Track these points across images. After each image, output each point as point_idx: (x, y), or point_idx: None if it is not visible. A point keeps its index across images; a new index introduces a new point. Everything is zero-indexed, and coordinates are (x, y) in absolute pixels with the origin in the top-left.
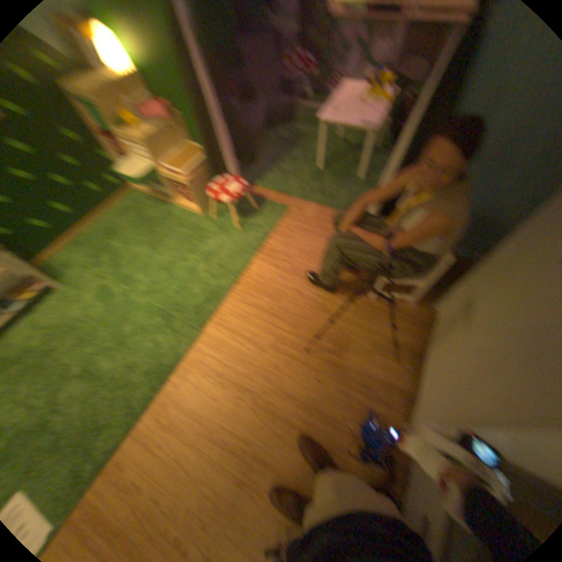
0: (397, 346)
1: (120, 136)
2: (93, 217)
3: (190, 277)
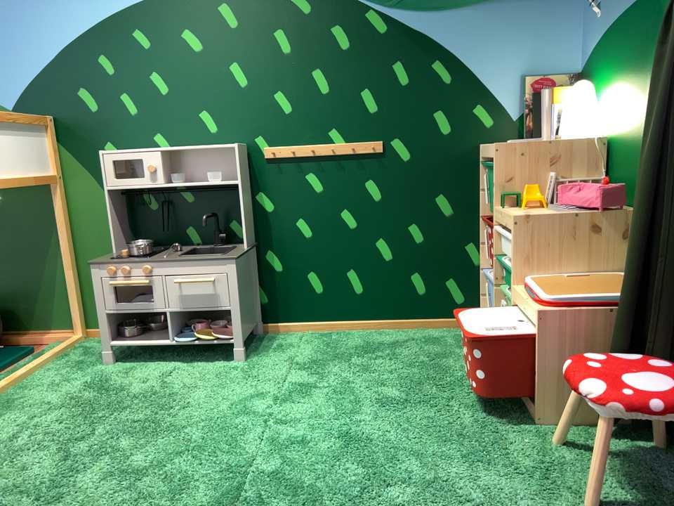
0: None
1: (500, 218)
2: (388, 329)
3: (356, 499)
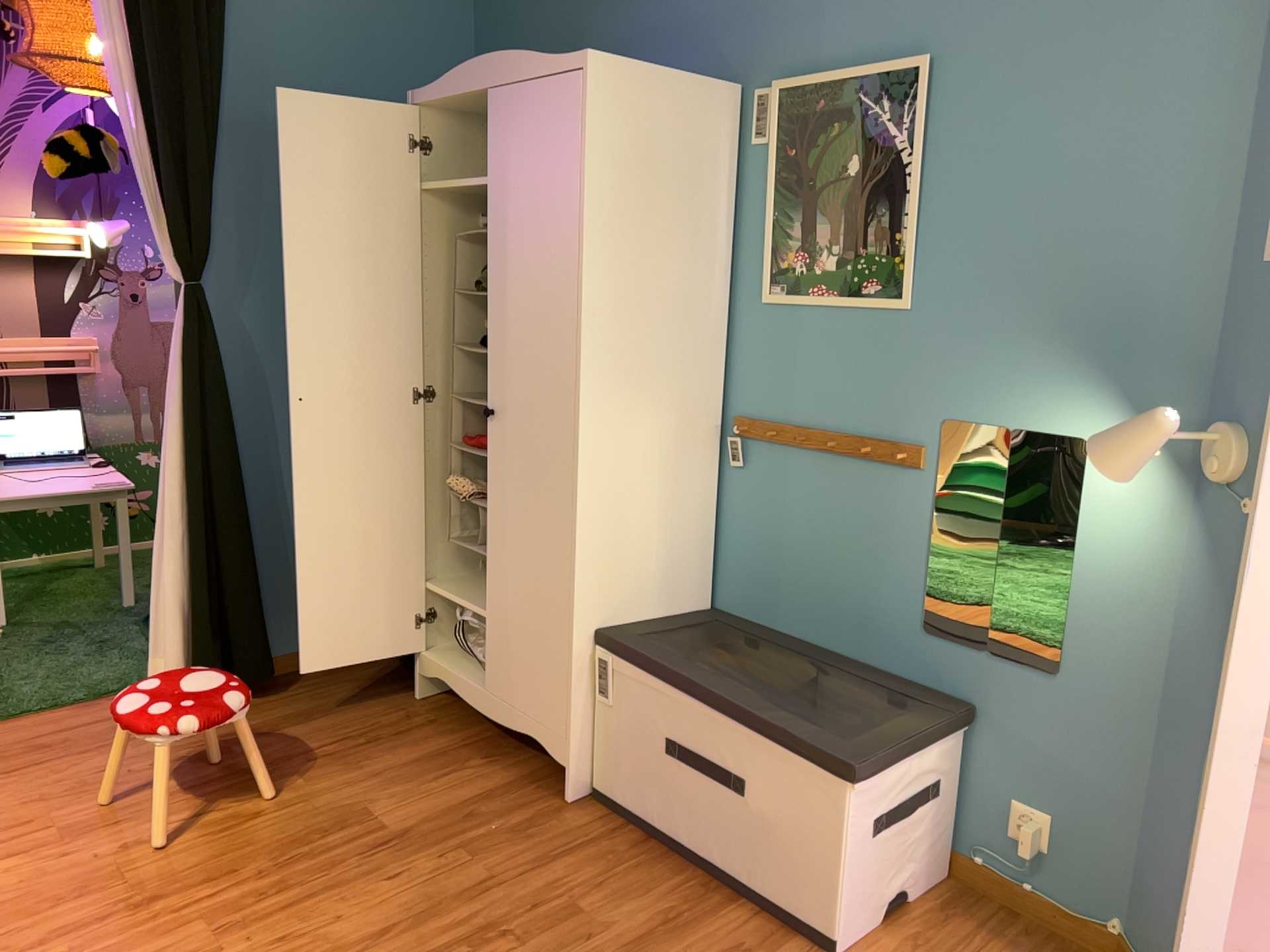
0: (434, 755)
1: None
2: None
3: None
